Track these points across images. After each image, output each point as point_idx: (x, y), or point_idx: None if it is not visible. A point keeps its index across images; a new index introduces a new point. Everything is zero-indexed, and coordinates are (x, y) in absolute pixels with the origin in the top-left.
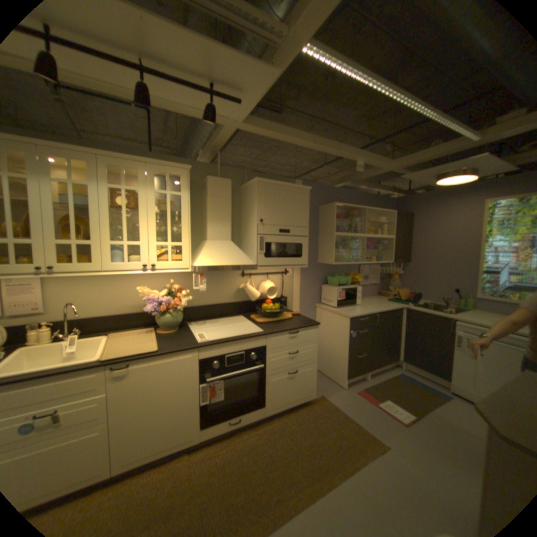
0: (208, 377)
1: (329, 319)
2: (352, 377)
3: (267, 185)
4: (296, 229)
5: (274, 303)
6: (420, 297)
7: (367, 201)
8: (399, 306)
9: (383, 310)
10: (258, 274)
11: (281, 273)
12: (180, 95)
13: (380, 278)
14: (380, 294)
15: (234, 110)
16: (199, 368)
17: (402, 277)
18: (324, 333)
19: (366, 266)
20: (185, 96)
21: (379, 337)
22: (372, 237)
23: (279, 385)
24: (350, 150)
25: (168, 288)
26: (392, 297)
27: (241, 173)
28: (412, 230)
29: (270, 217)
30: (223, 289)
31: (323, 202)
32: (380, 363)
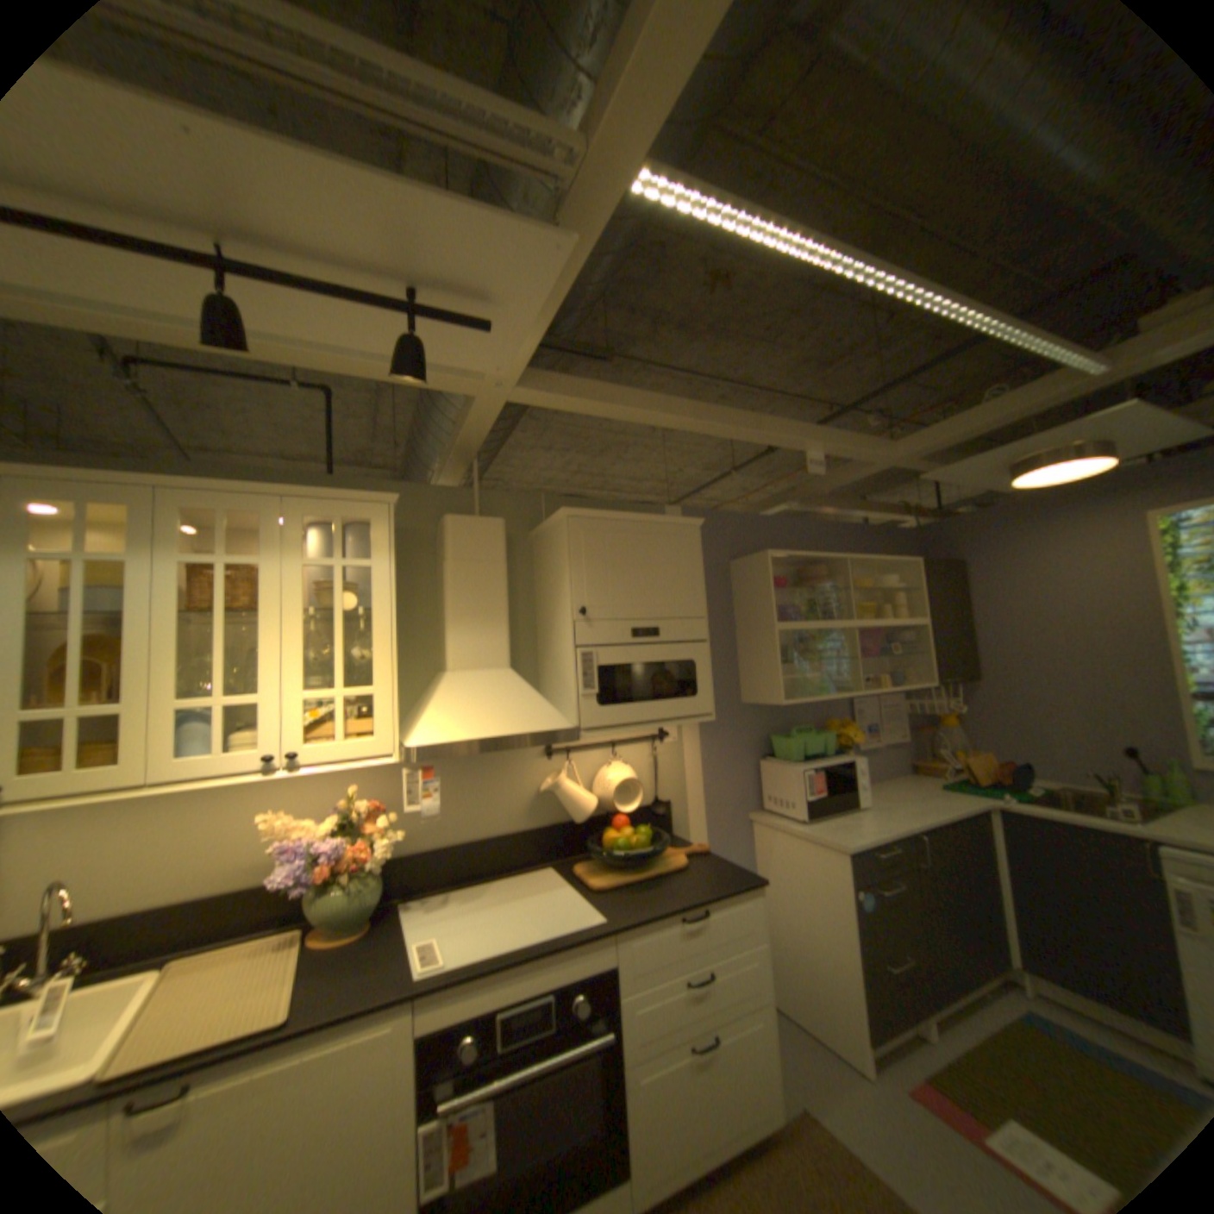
0: (443, 1093)
1: (790, 858)
2: (883, 1038)
3: (591, 524)
4: (675, 625)
5: (635, 825)
6: (1028, 775)
7: (844, 541)
8: (977, 805)
9: (937, 823)
10: (588, 747)
11: (648, 738)
12: (359, 337)
13: (908, 728)
14: (917, 772)
15: (490, 360)
16: (414, 1066)
17: (967, 723)
18: (783, 898)
19: (867, 701)
20: (373, 339)
21: (940, 903)
22: (870, 627)
23: (666, 1095)
24: (785, 428)
25: (344, 808)
26: (950, 777)
27: (531, 502)
28: (968, 601)
29: (604, 601)
30: (495, 797)
31: (738, 553)
32: (955, 984)
